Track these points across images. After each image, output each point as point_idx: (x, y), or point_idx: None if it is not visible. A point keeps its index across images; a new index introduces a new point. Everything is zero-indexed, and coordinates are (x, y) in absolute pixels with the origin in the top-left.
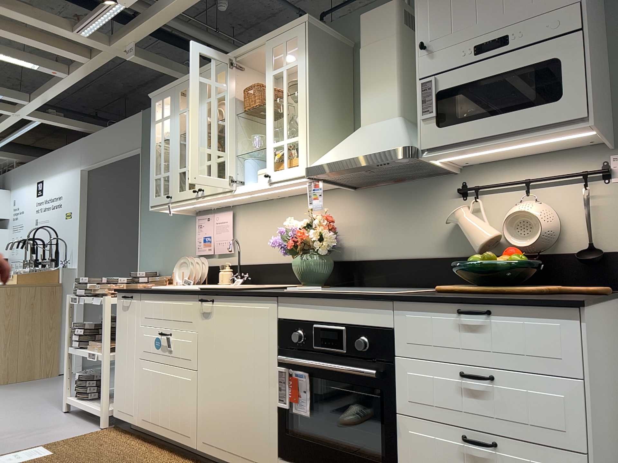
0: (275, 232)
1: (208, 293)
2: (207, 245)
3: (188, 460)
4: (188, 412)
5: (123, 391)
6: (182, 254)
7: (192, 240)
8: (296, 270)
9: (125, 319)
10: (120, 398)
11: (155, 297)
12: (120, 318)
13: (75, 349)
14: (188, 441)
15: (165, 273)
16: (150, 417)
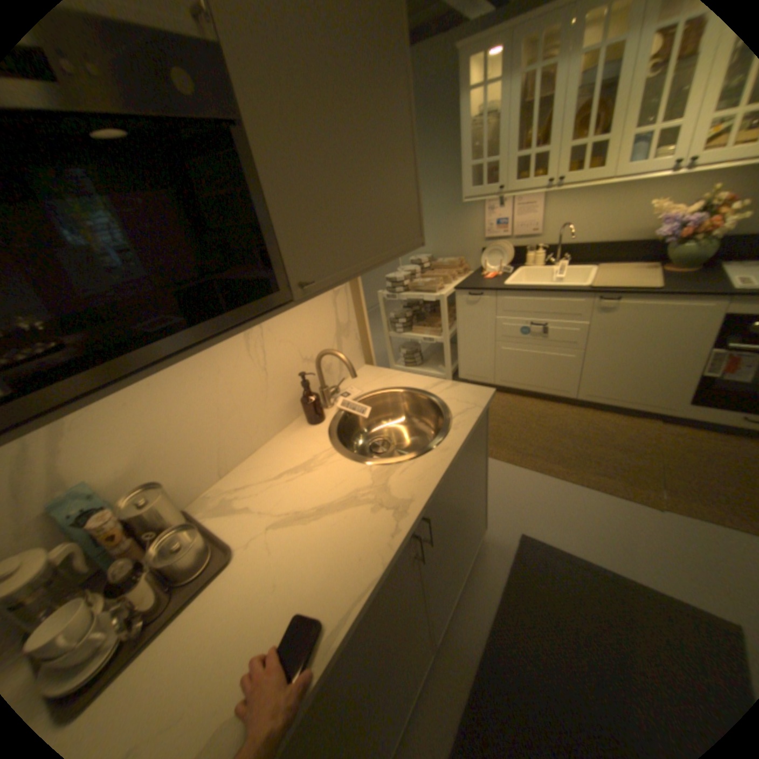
0: (610, 211)
1: (618, 292)
2: (503, 228)
3: (561, 404)
4: (570, 378)
5: (474, 364)
6: (463, 237)
7: (479, 223)
8: (681, 256)
9: (474, 312)
10: (470, 368)
11: (523, 295)
12: (465, 312)
13: (399, 335)
14: (567, 395)
15: (439, 256)
16: (513, 380)
